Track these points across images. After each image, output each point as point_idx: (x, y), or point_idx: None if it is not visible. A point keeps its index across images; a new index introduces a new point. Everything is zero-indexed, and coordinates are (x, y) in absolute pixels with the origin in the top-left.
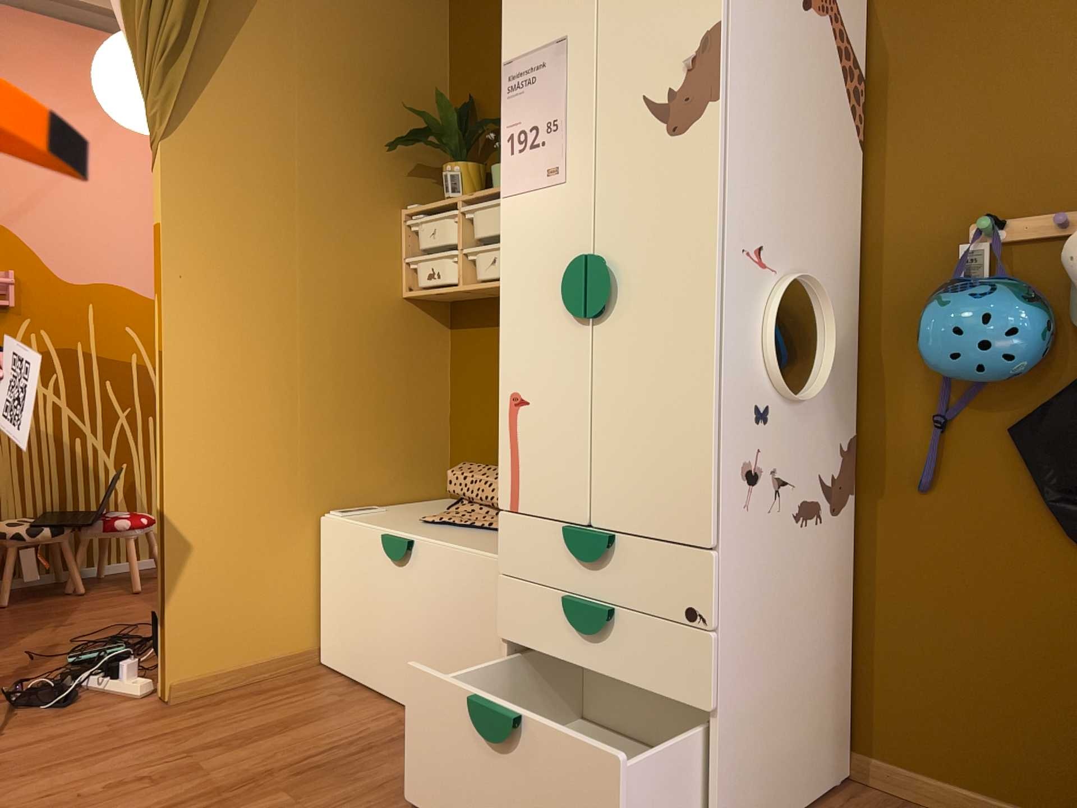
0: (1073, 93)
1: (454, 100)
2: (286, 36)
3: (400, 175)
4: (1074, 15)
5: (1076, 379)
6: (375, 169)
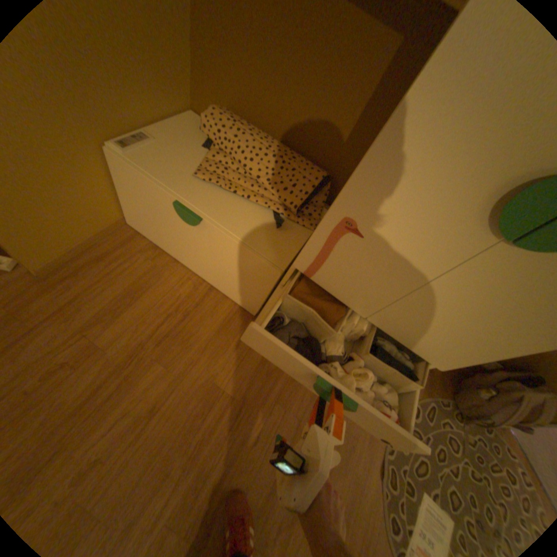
0: None
1: None
2: None
3: None
4: None
5: None
6: None
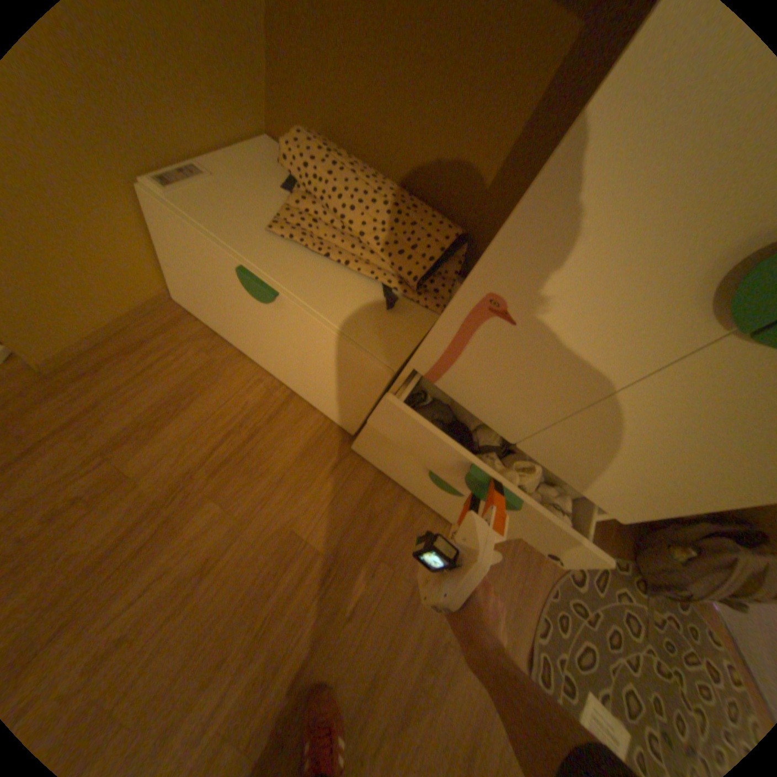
0: None
1: None
2: None
3: None
4: None
5: None
6: None
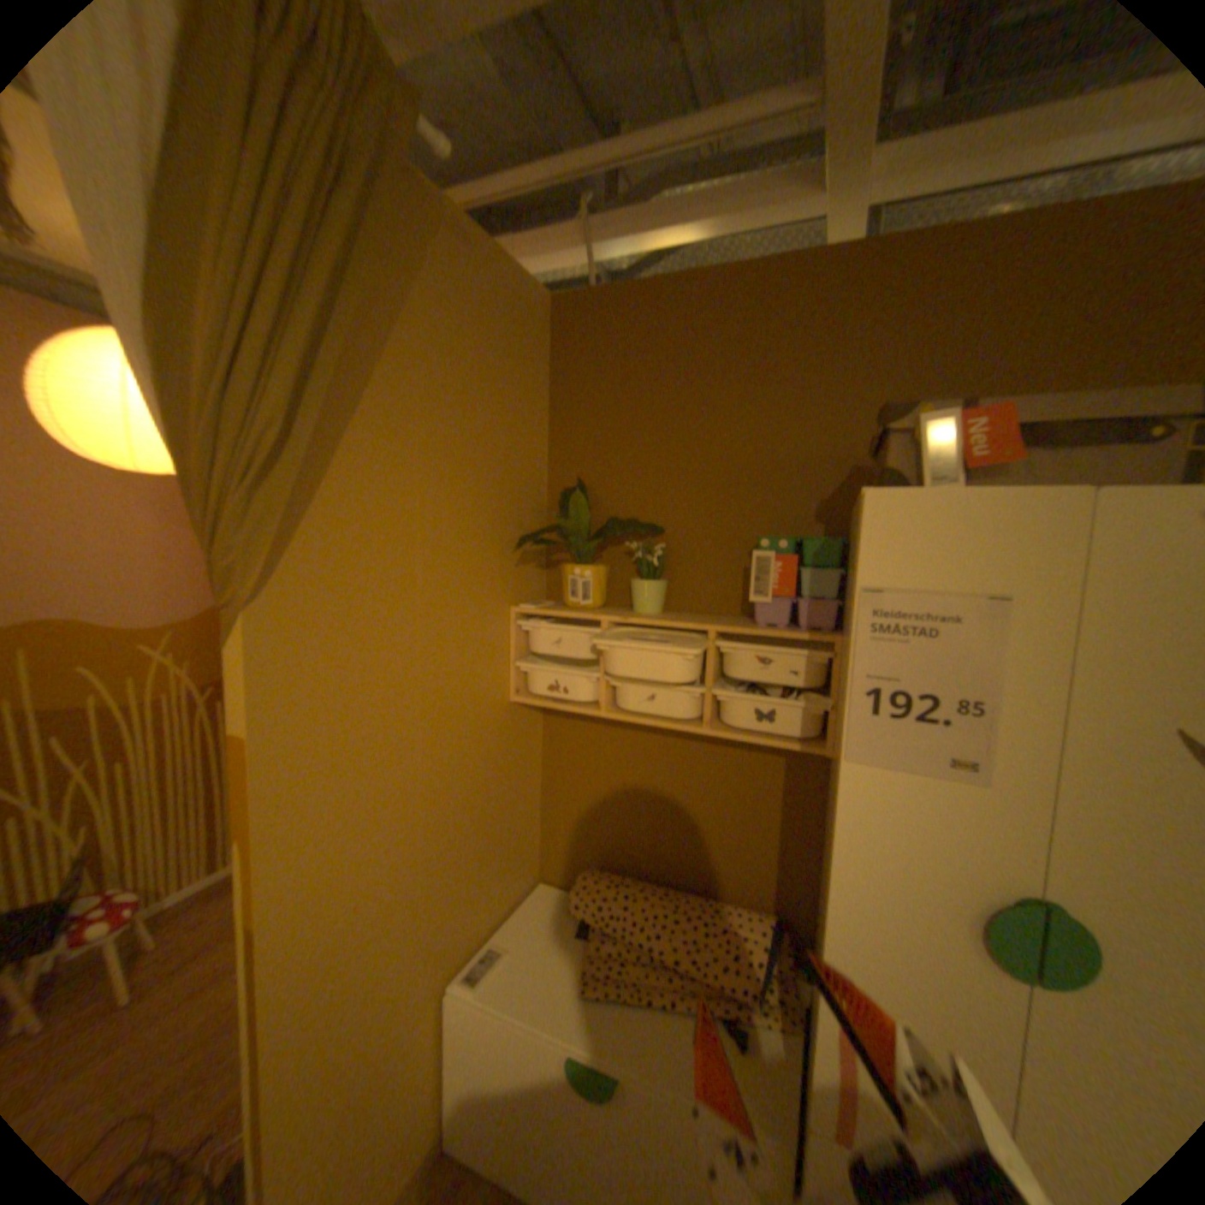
0: None
1: (556, 475)
2: (406, 415)
3: (510, 567)
4: None
5: None
6: (490, 568)
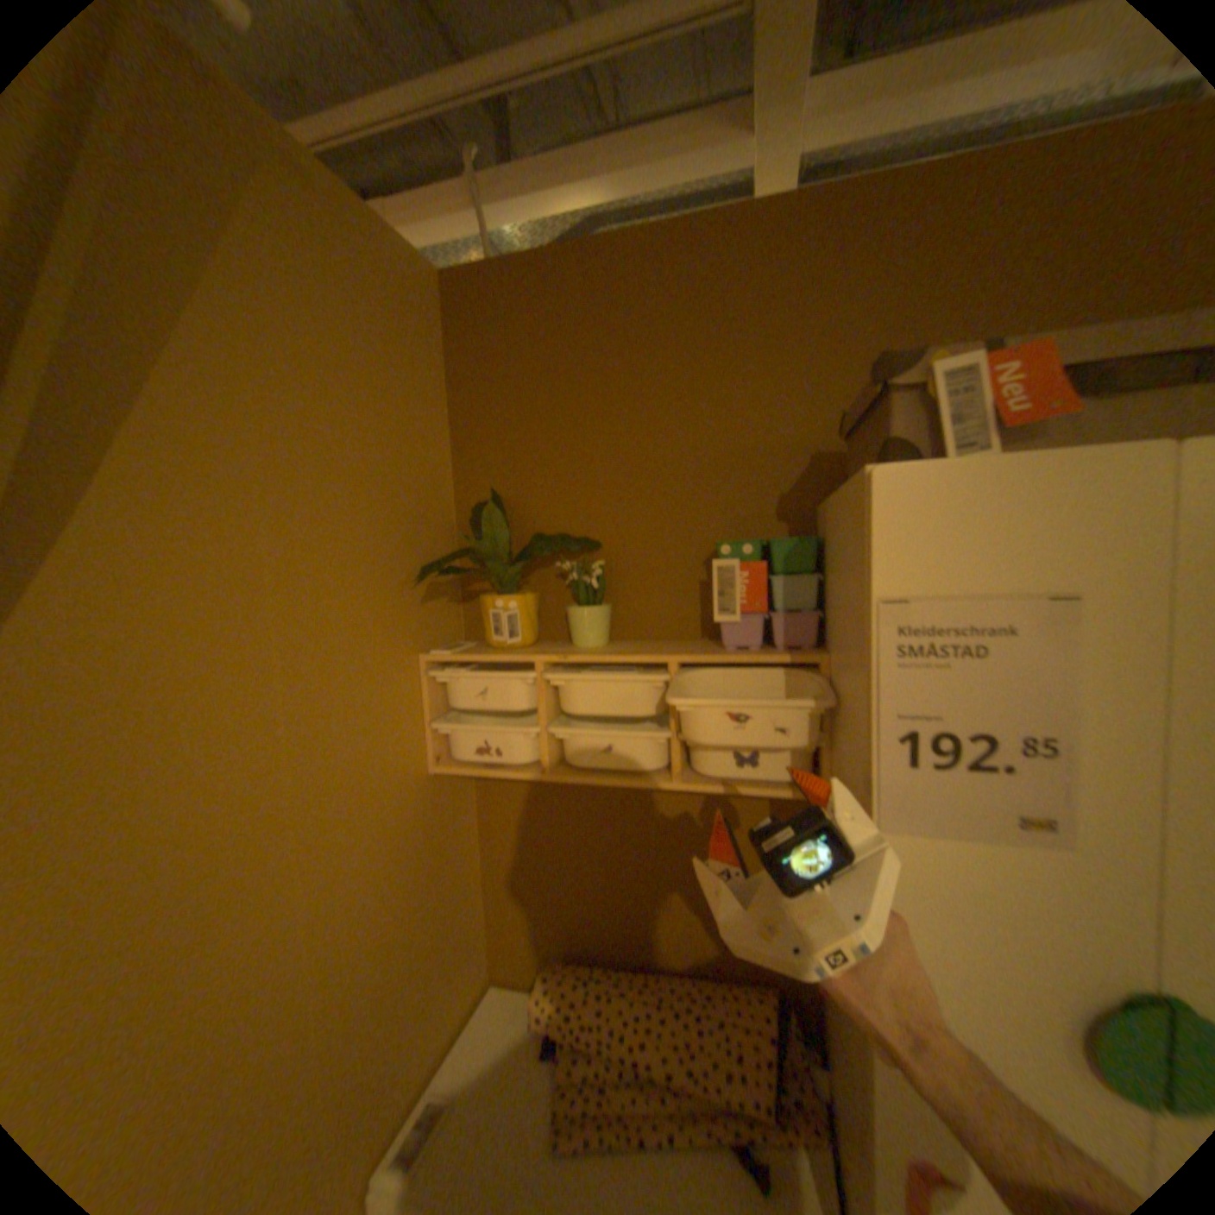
0: None
1: (464, 487)
2: (231, 407)
3: (414, 604)
4: None
5: None
6: (385, 608)
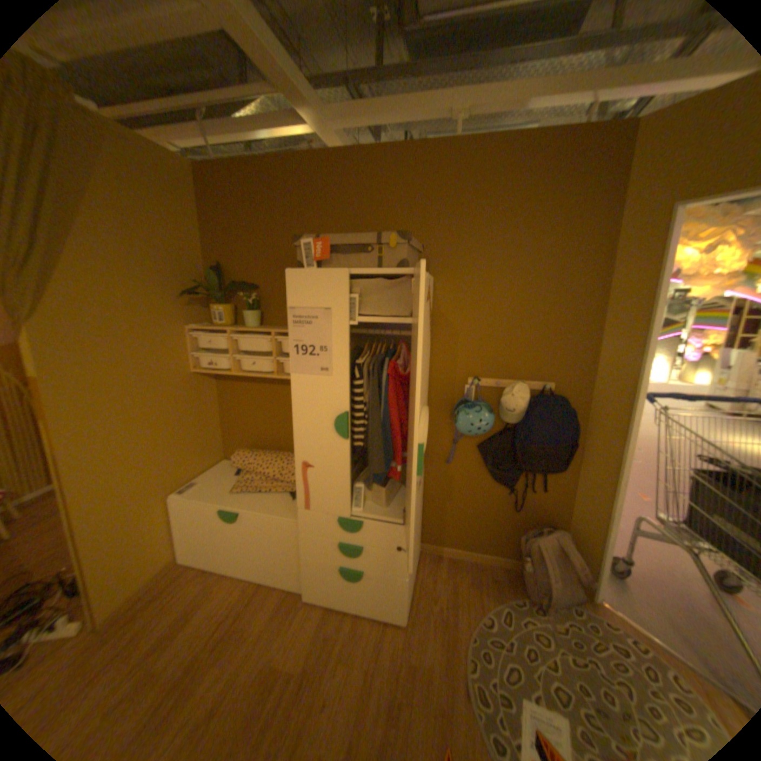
0: (504, 339)
1: (205, 260)
2: (99, 233)
3: (181, 307)
4: (506, 312)
5: (497, 432)
6: (167, 307)
